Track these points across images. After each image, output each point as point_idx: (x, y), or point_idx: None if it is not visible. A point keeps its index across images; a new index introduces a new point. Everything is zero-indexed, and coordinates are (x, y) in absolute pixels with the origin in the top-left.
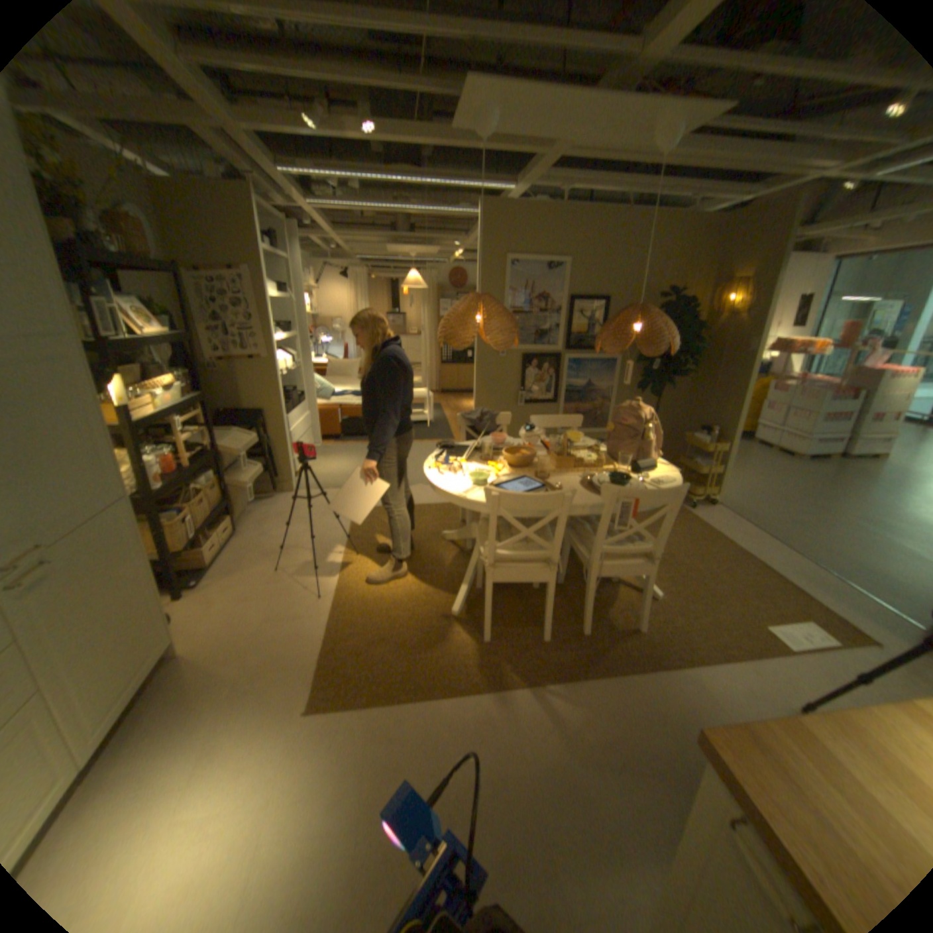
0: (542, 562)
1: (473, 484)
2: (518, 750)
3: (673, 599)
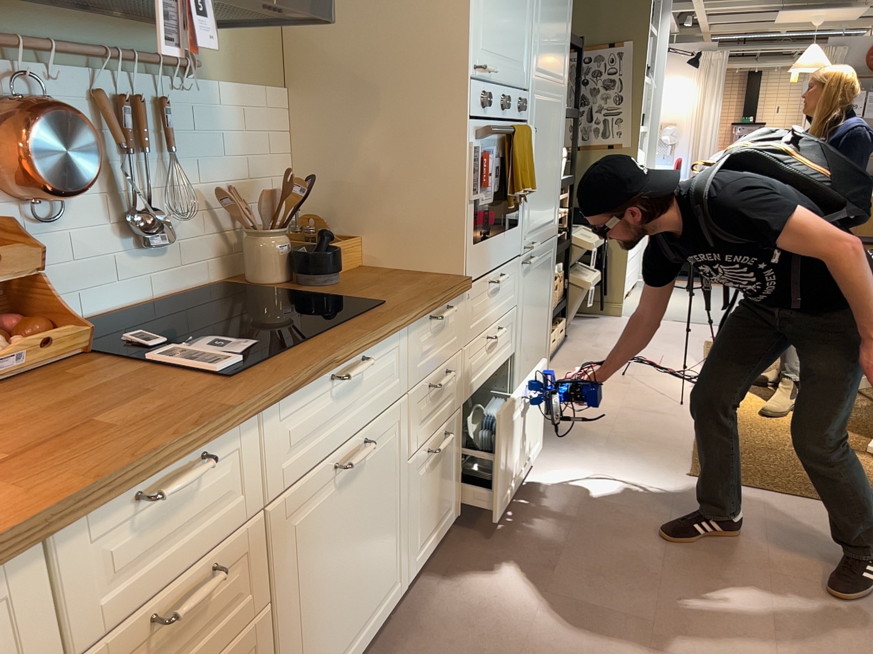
0: None
1: None
2: None
3: None
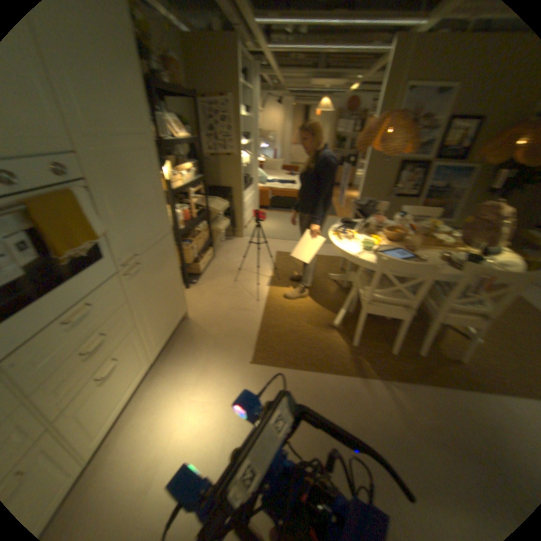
0: (403, 306)
1: (361, 249)
2: (372, 415)
3: (488, 345)
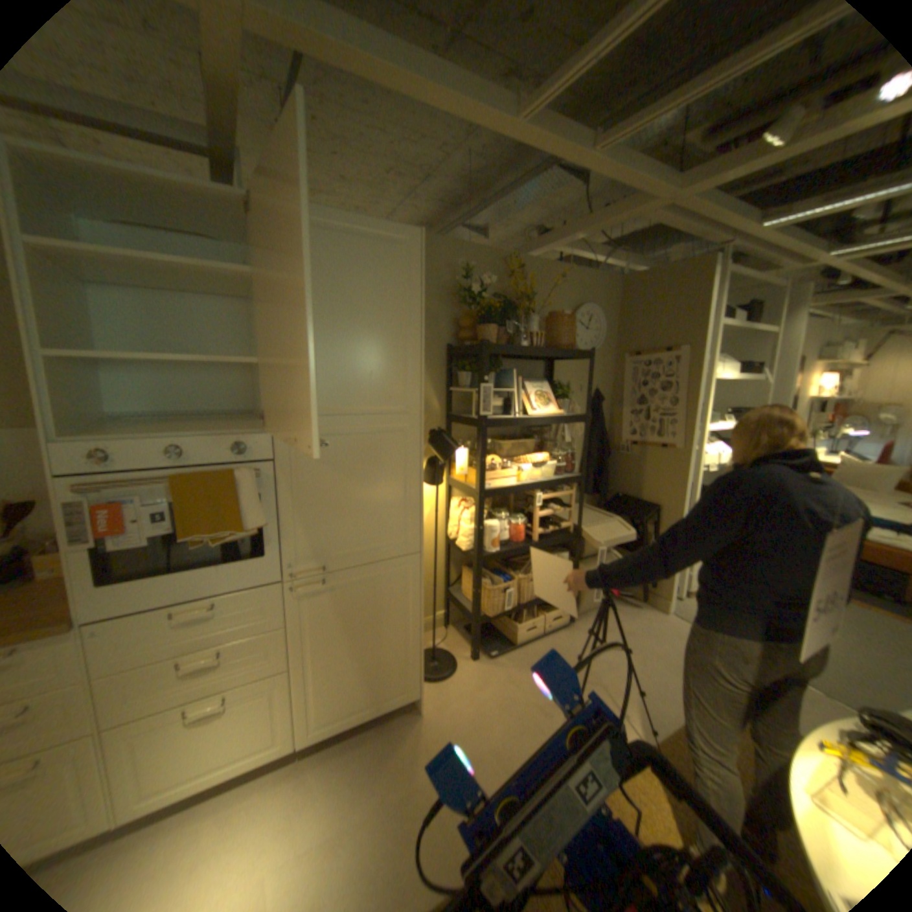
0: None
1: None
2: None
3: None
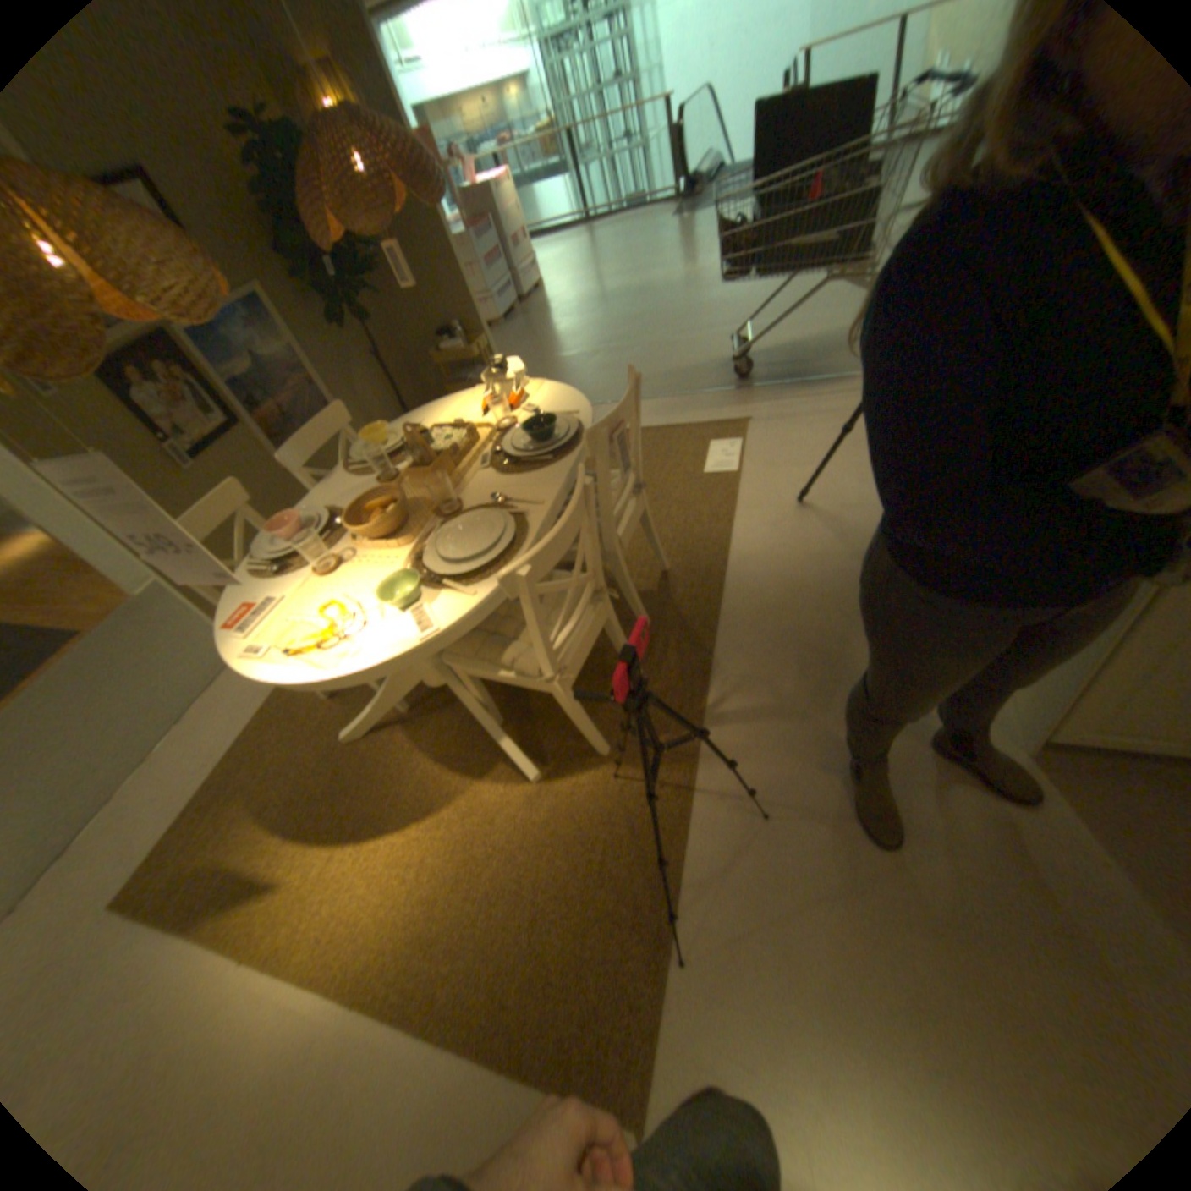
0: (585, 598)
1: (399, 607)
2: (785, 770)
3: None
